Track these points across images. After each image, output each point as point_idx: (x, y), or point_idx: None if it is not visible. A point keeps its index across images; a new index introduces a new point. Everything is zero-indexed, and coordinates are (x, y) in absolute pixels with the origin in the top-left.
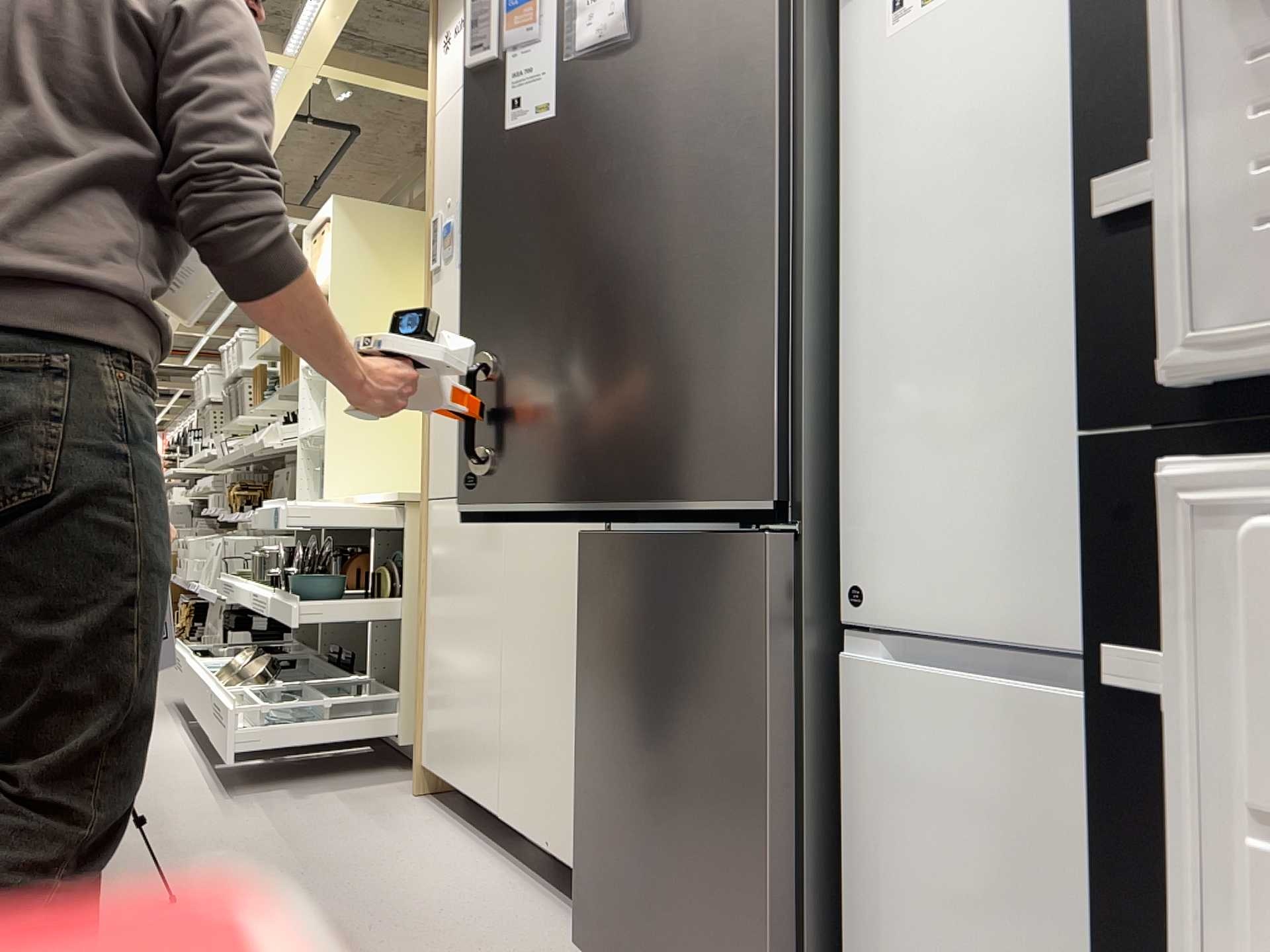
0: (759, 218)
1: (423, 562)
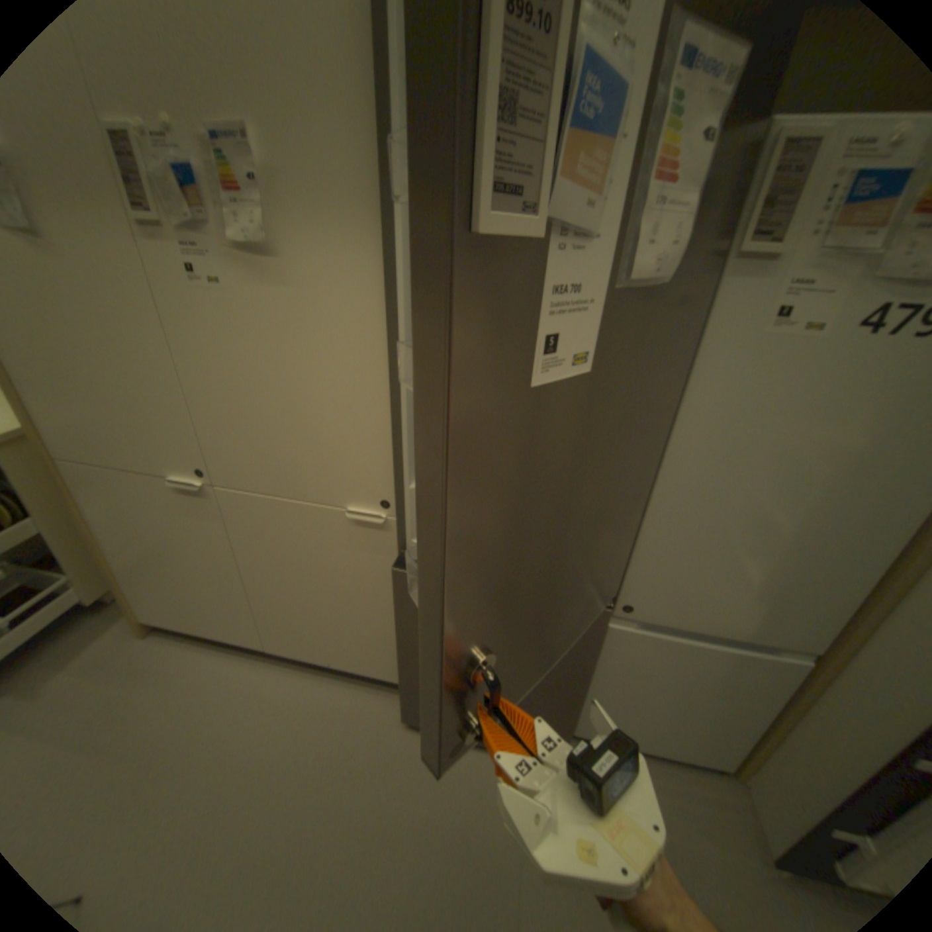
0: (652, 448)
1: (74, 506)
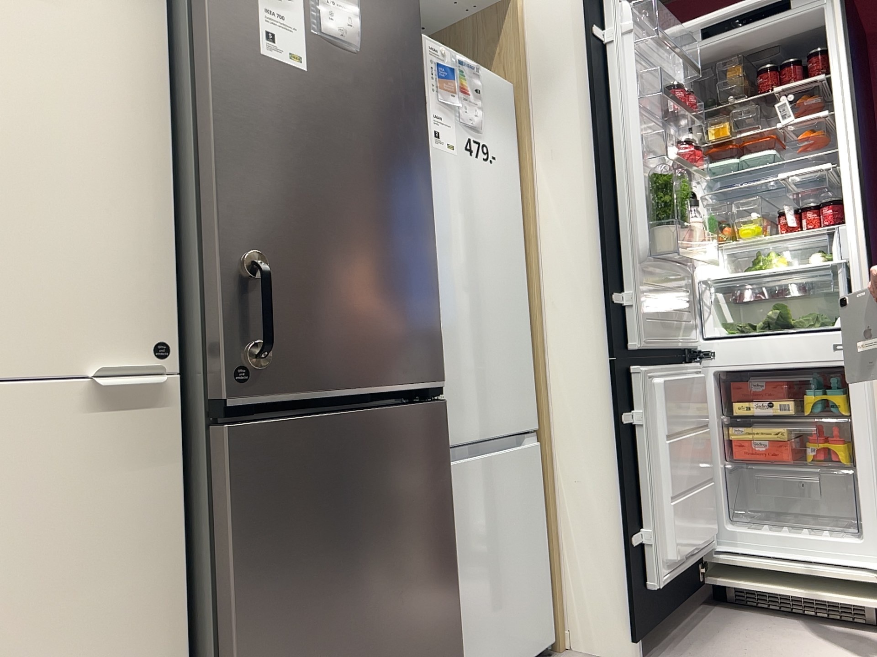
0: (427, 210)
1: None
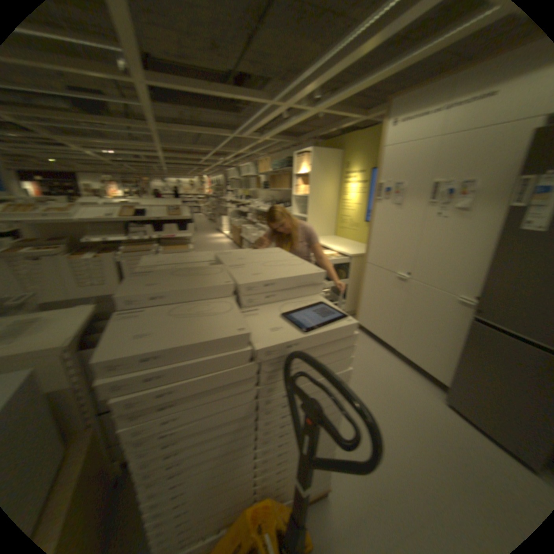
0: None
1: (363, 277)
